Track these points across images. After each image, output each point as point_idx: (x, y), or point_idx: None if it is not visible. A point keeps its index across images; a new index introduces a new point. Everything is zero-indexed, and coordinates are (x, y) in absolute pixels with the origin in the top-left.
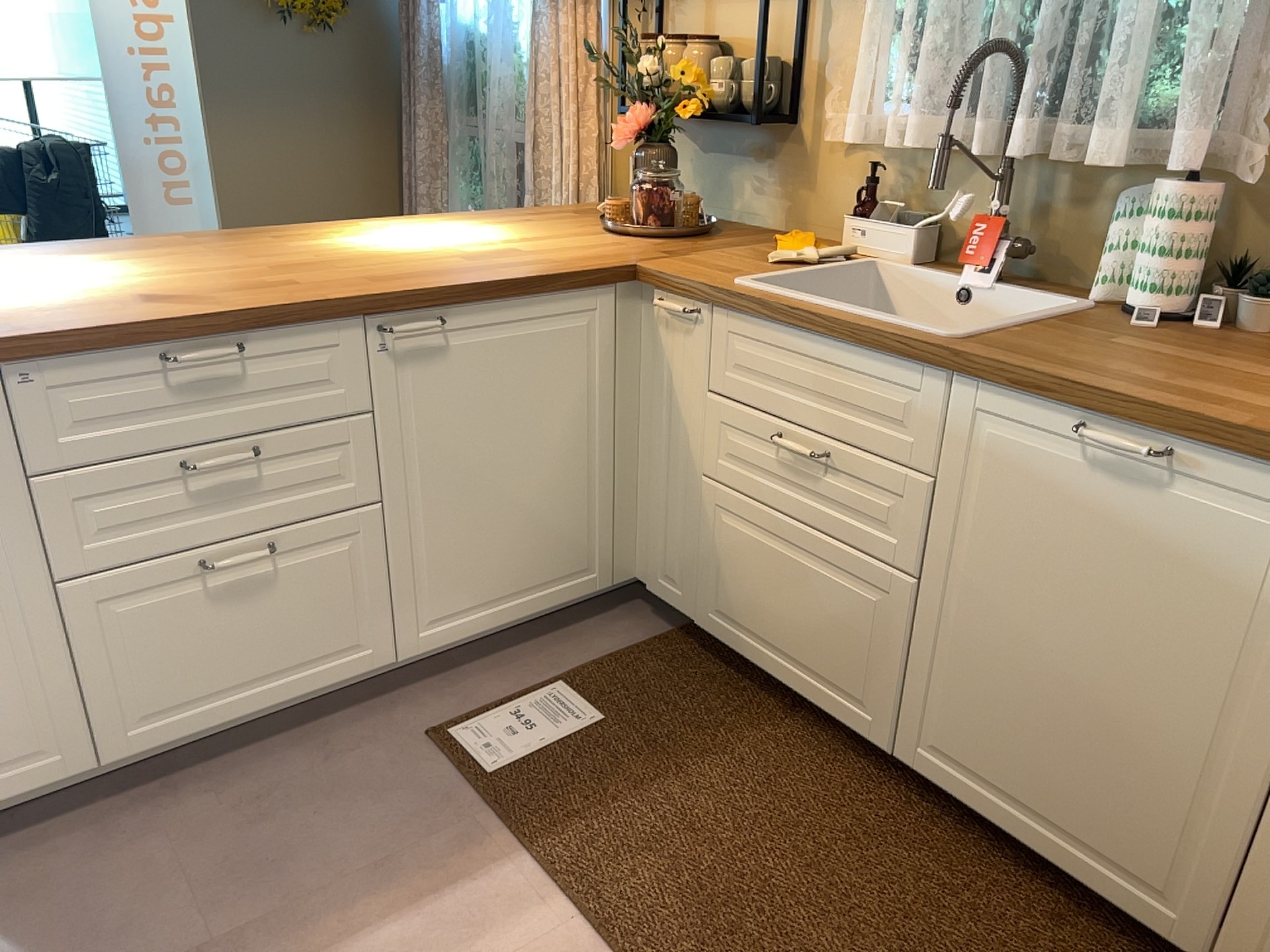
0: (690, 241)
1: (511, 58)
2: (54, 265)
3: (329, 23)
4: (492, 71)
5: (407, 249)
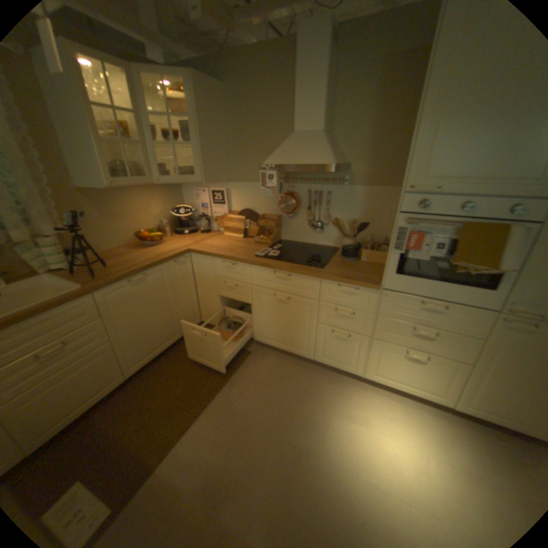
0: None
1: None
2: None
3: None
4: None
5: None
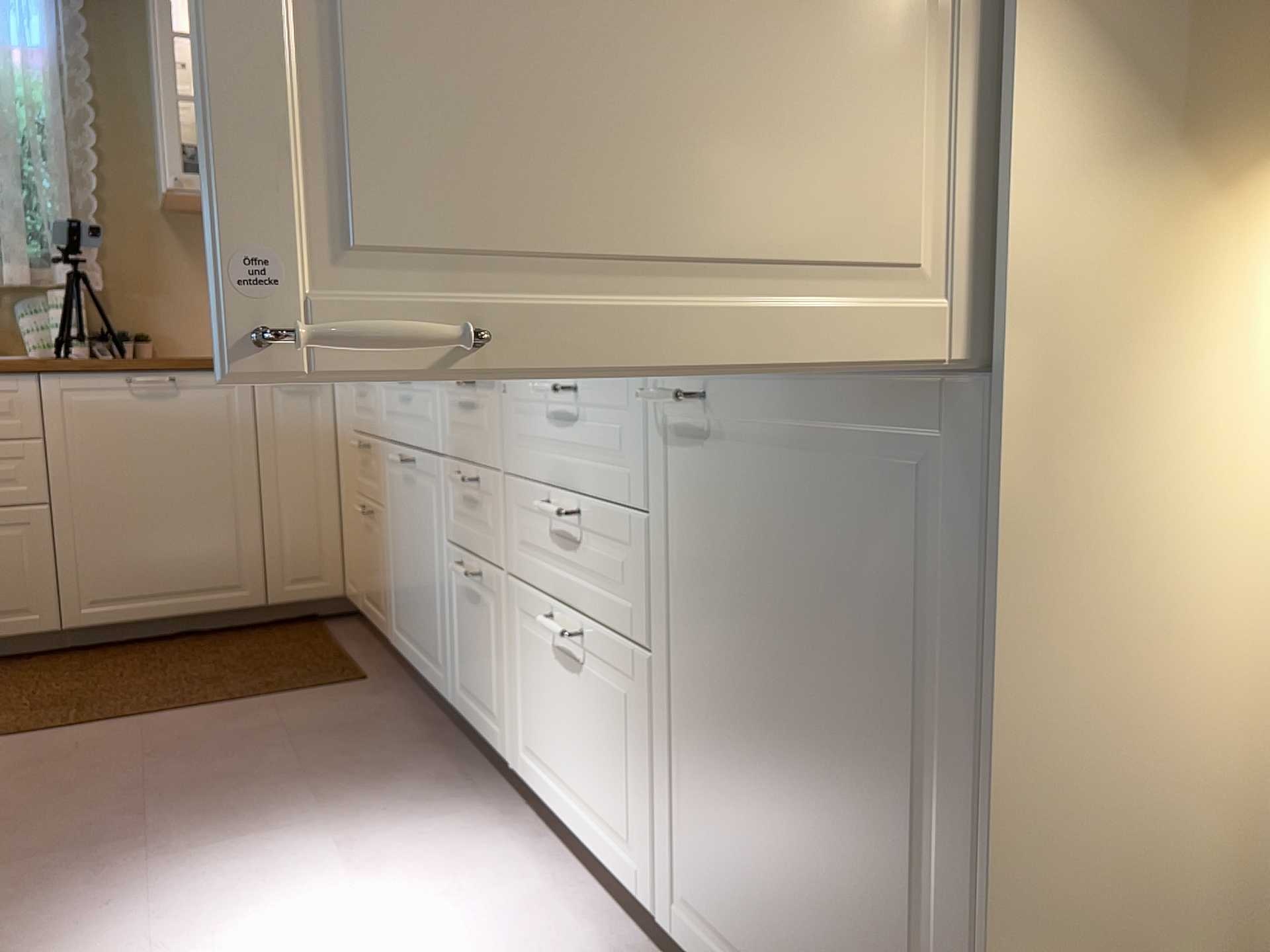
0: None
1: None
2: None
3: None
4: None
5: None
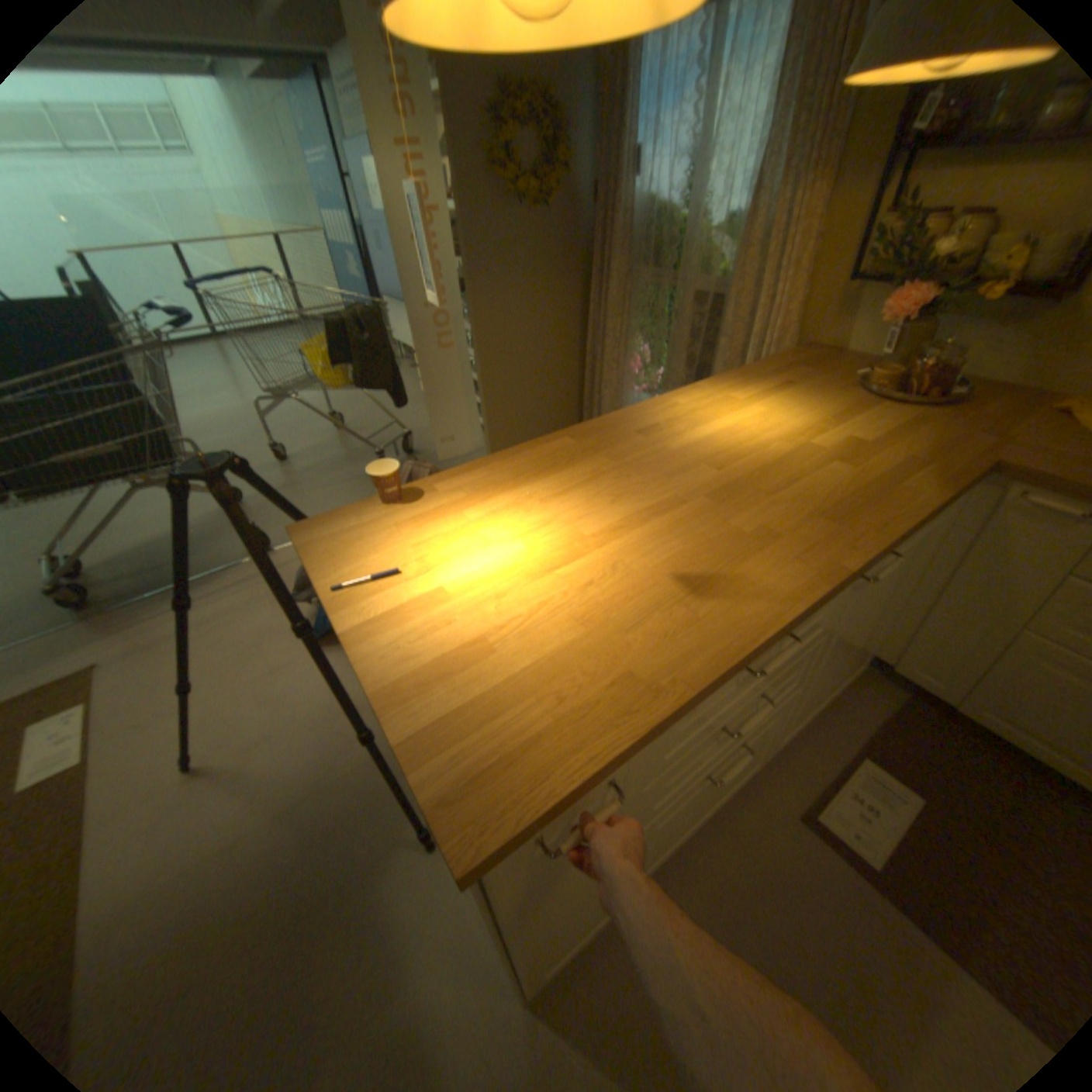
0: (973, 408)
1: (706, 221)
2: (522, 506)
3: (546, 198)
4: (678, 231)
5: (769, 445)
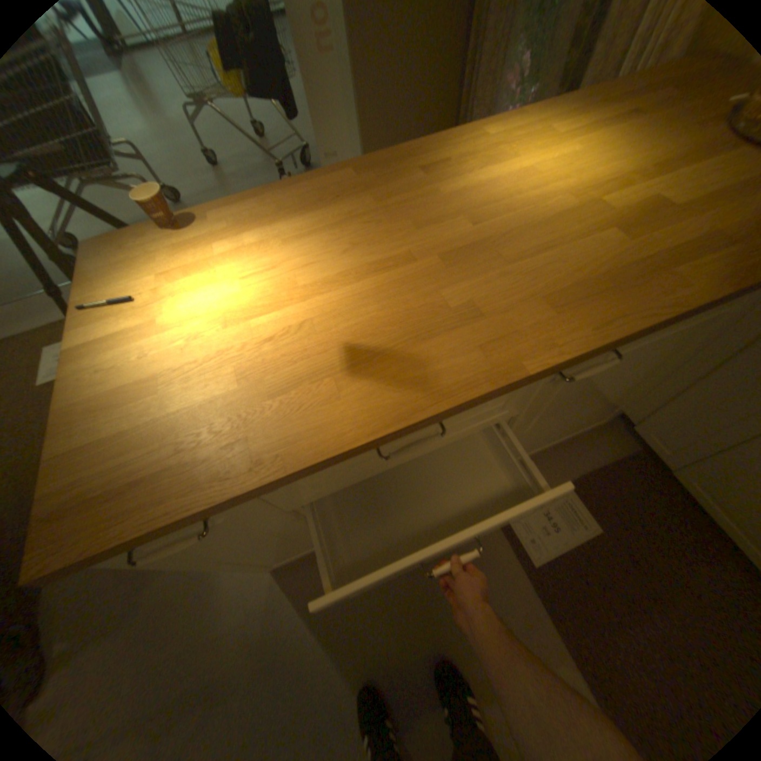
0: None
1: None
2: (264, 244)
3: None
4: None
5: (551, 198)
